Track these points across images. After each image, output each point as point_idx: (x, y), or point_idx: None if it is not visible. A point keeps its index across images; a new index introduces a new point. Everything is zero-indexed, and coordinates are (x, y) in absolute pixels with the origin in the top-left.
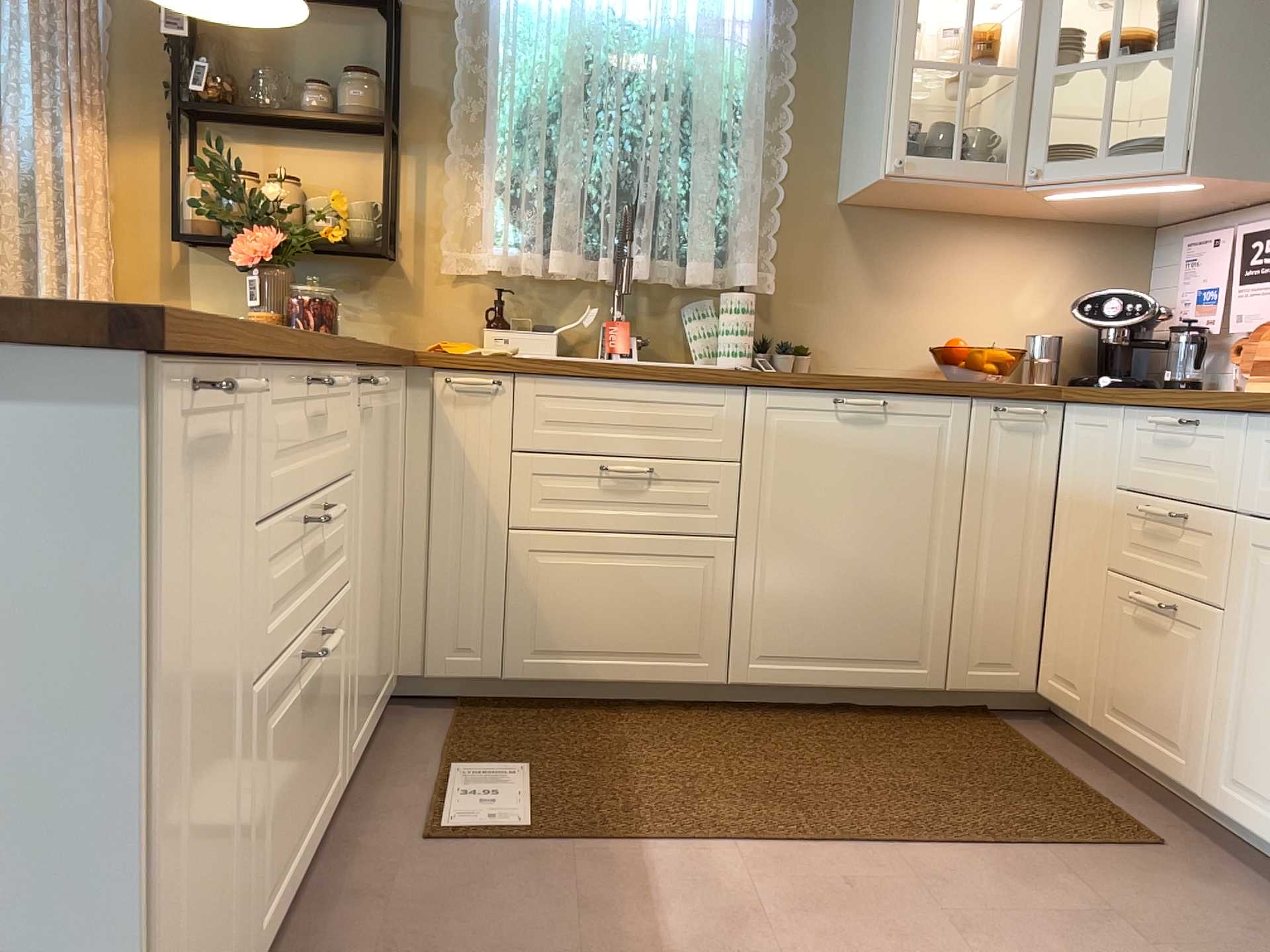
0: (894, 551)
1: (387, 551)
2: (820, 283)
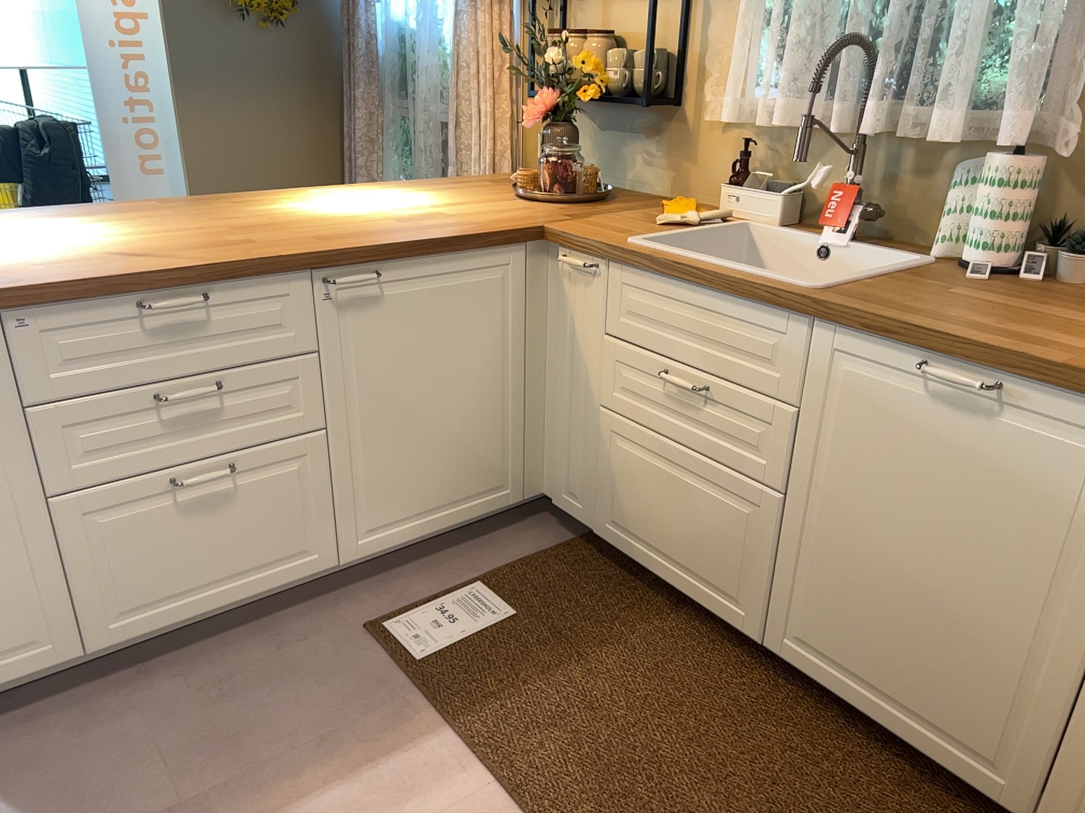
0: (977, 602)
1: (474, 399)
2: None
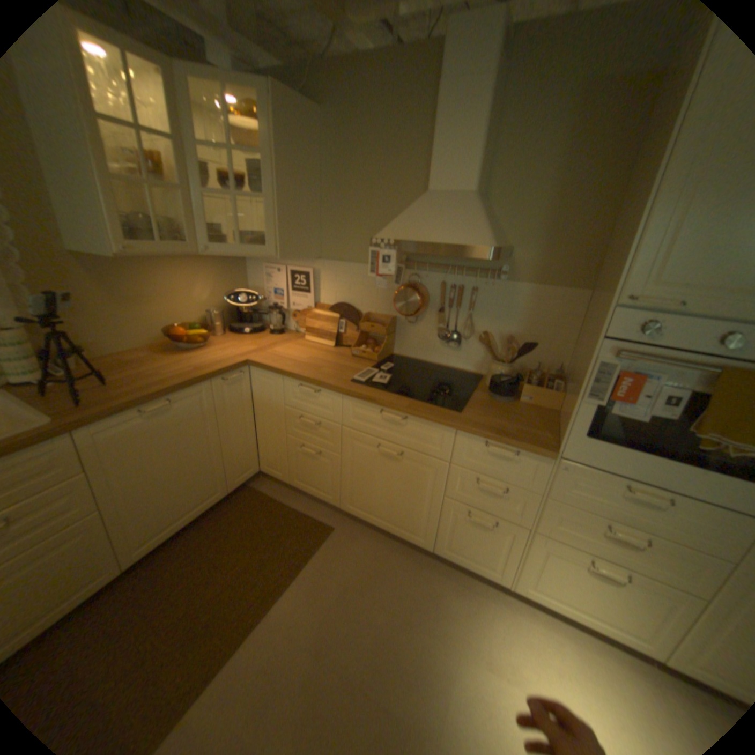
0: (192, 461)
1: None
2: (73, 306)
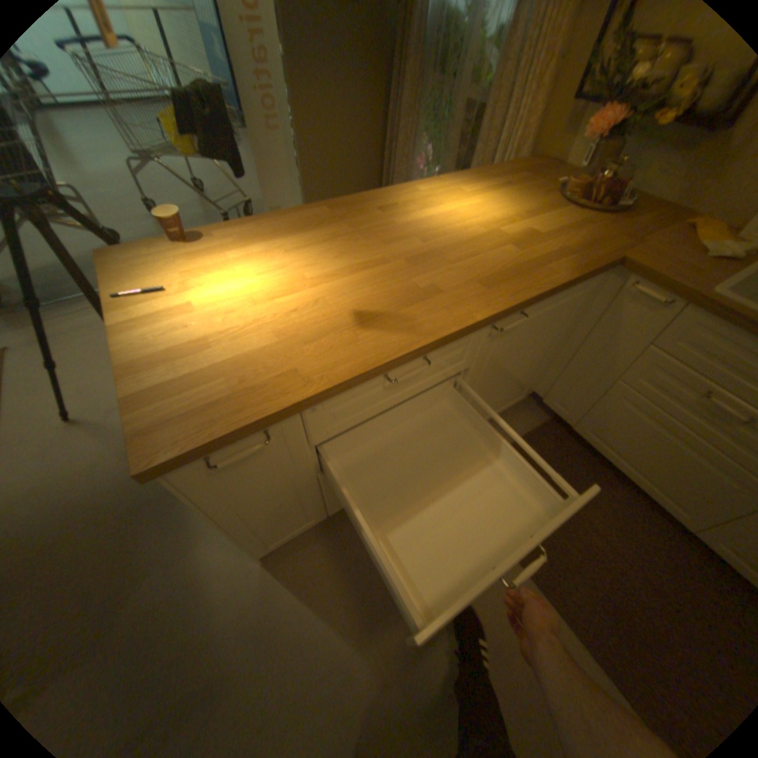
0: None
1: (532, 363)
2: None
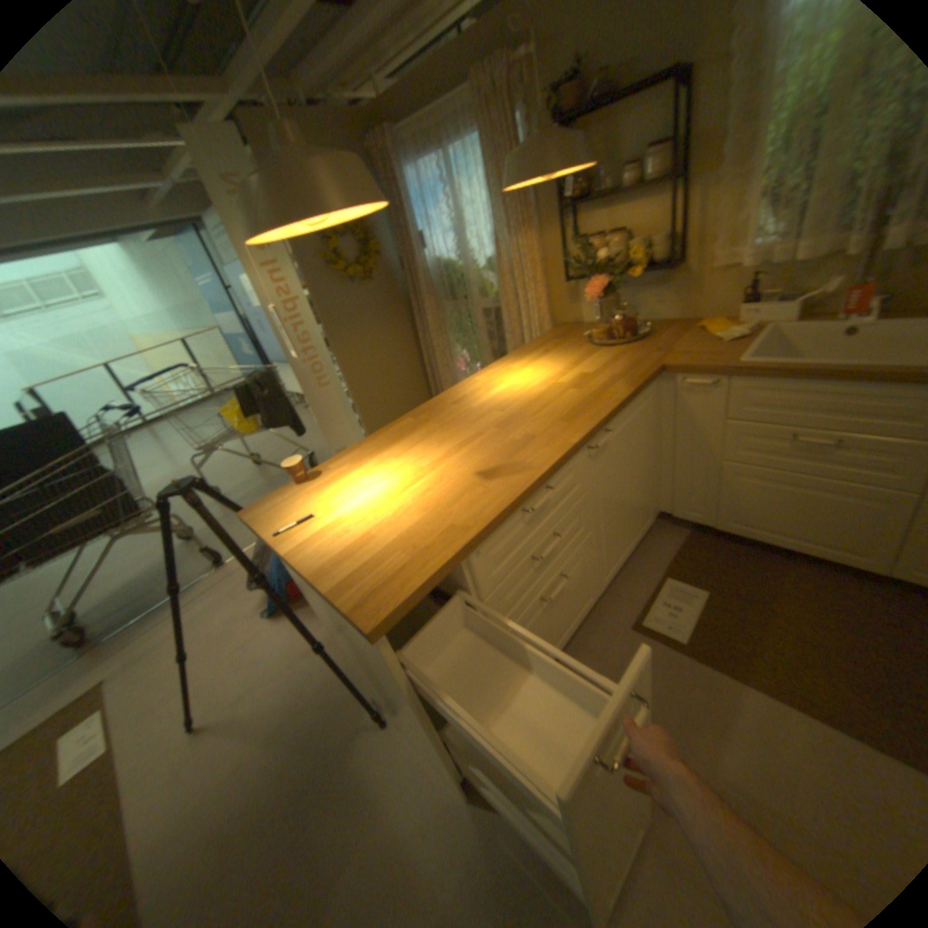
0: None
1: (639, 478)
2: None
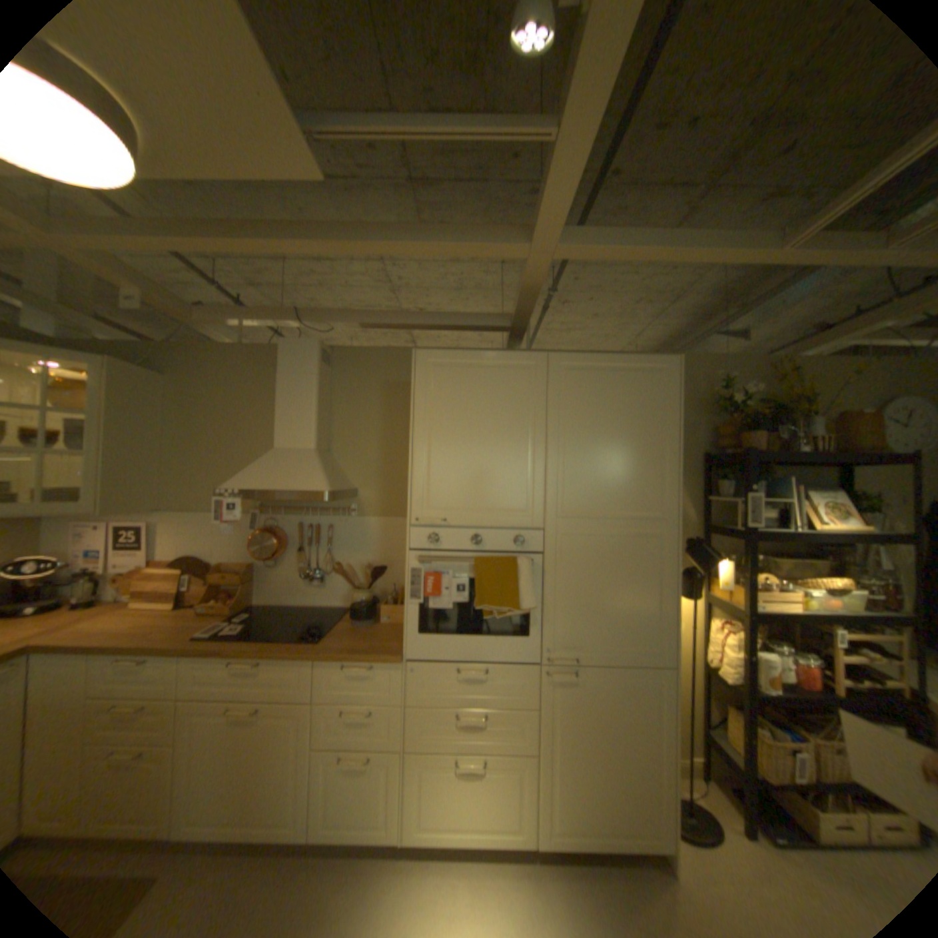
0: None
1: None
2: None
